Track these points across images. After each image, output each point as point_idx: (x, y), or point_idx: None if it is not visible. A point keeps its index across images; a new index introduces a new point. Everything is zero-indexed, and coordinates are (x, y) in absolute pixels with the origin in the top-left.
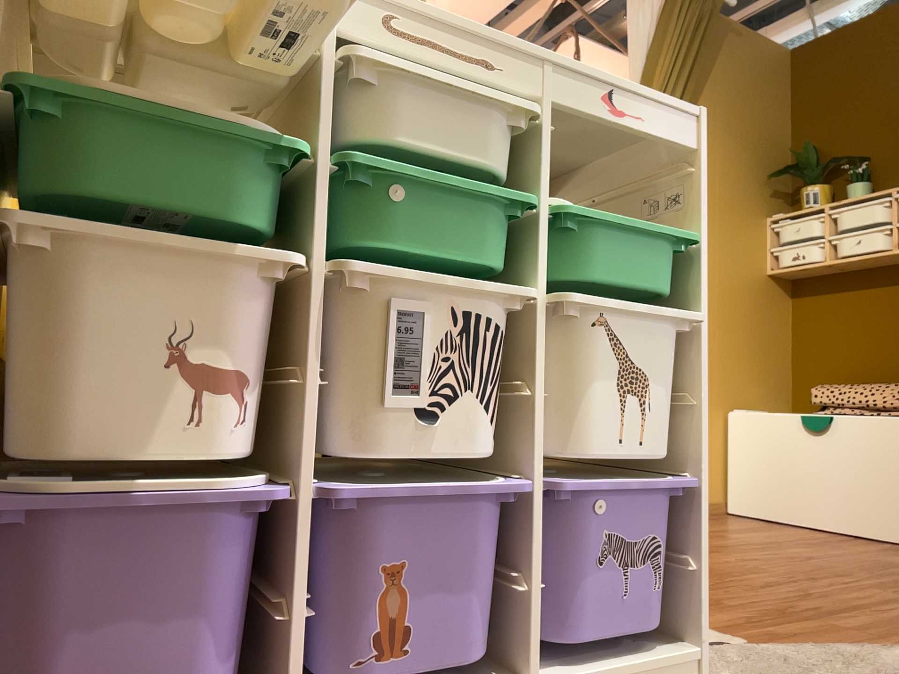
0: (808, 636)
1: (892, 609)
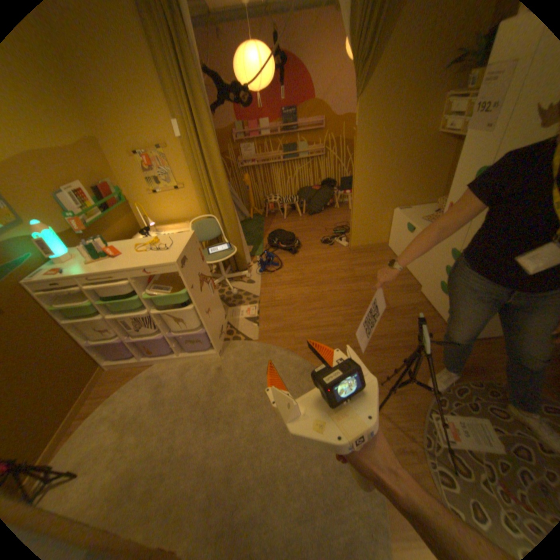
0: (275, 342)
1: (323, 333)
